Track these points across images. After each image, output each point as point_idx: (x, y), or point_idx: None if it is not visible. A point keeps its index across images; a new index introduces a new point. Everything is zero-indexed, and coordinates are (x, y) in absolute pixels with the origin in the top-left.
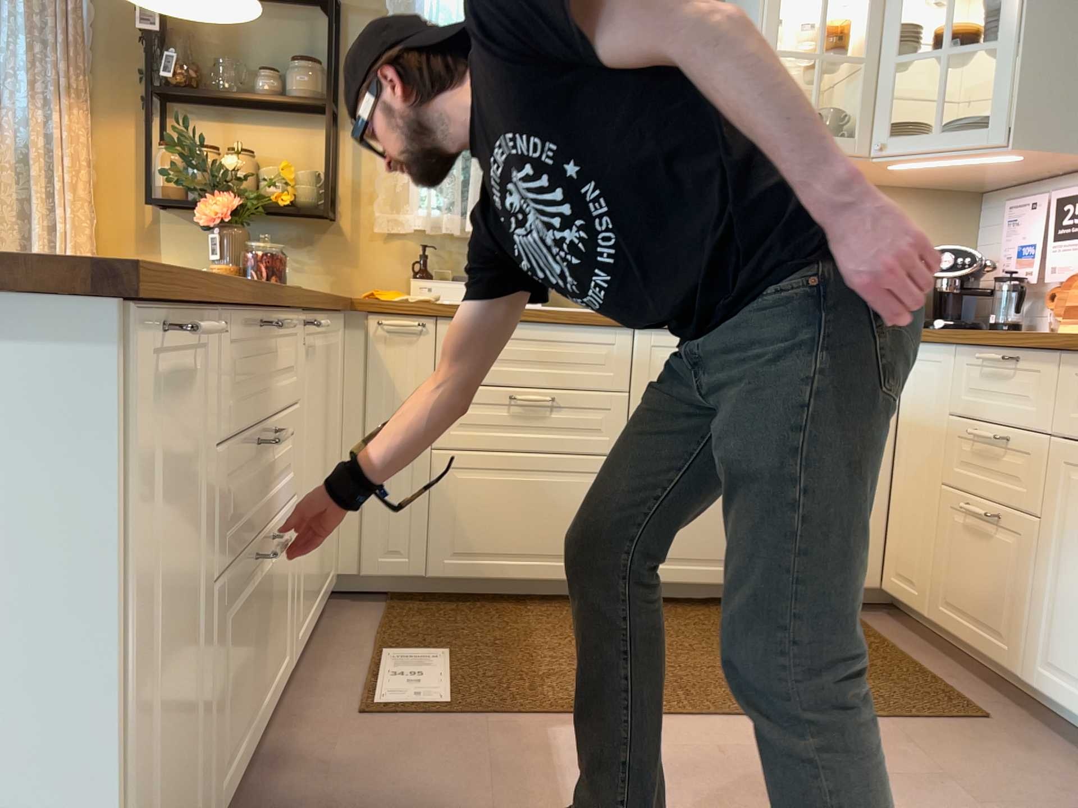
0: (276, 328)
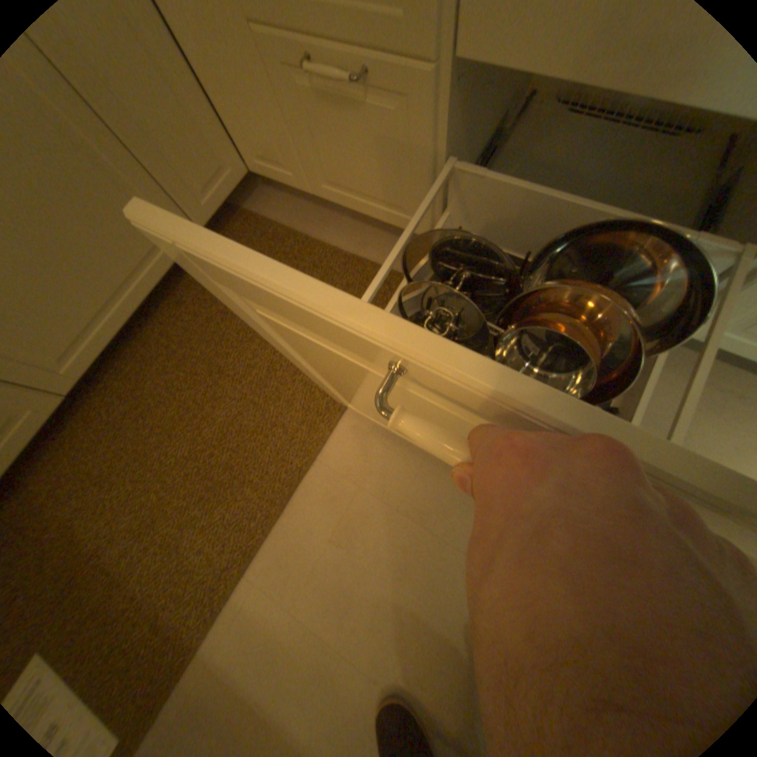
0: None
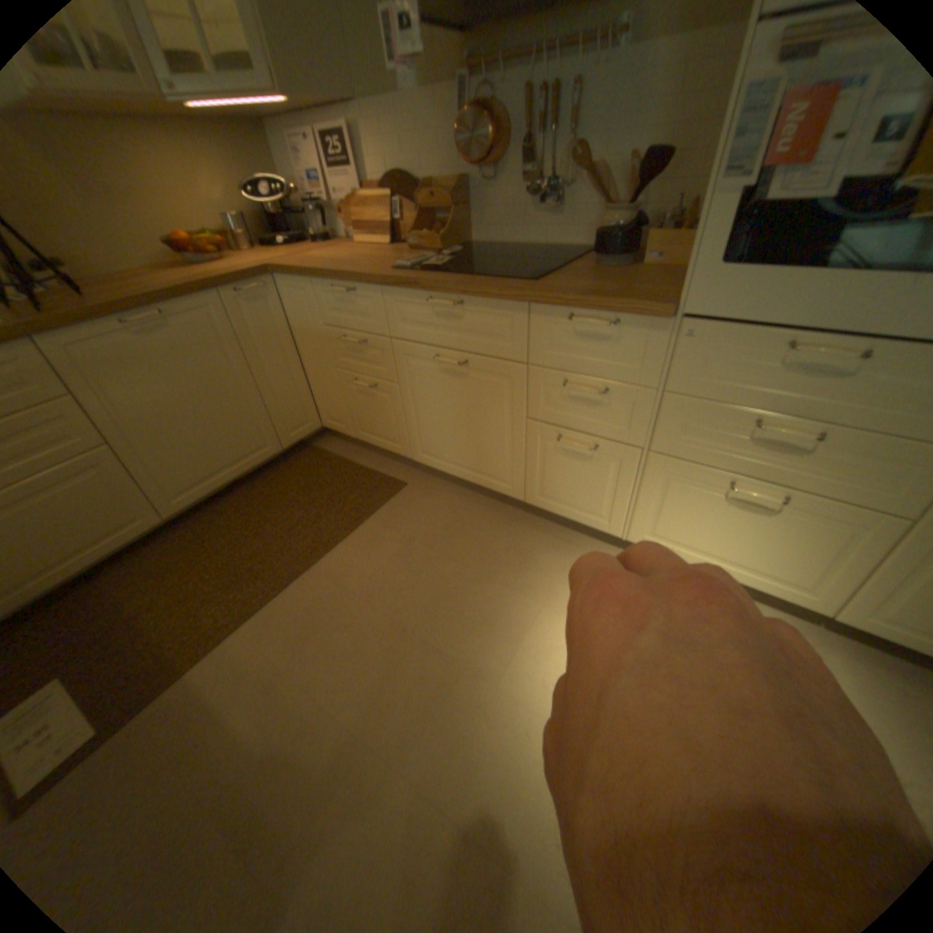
0: None
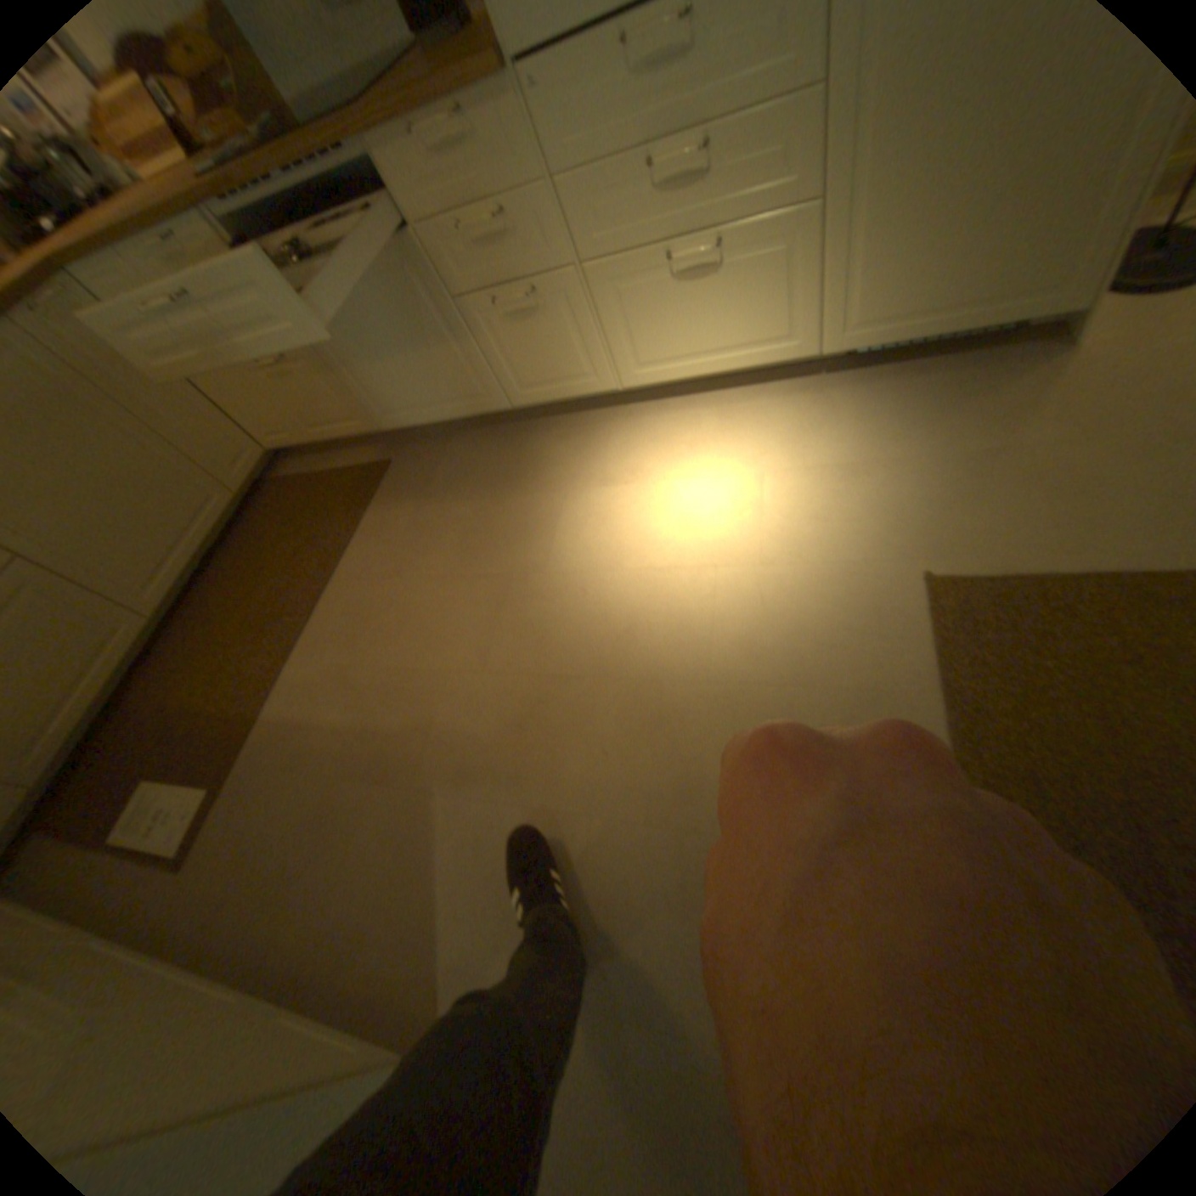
0: None
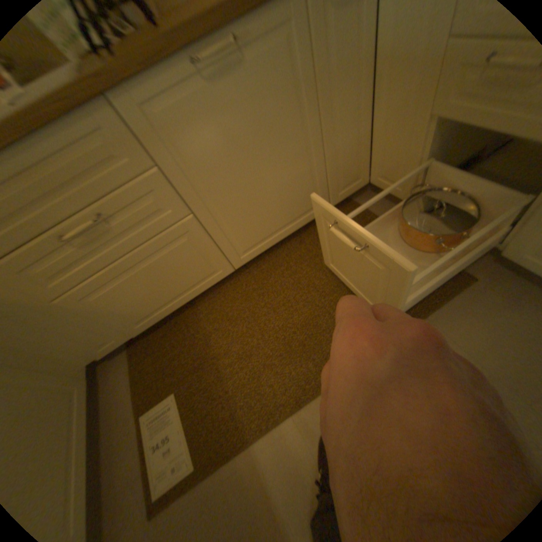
0: None
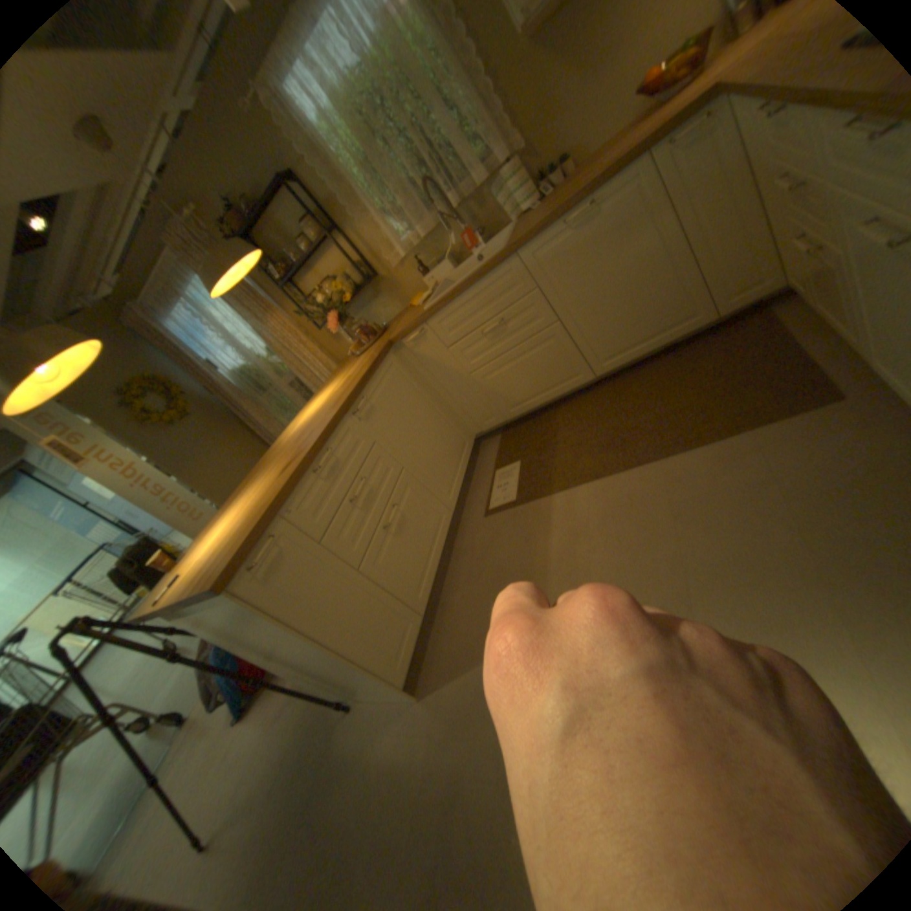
0: (323, 462)
